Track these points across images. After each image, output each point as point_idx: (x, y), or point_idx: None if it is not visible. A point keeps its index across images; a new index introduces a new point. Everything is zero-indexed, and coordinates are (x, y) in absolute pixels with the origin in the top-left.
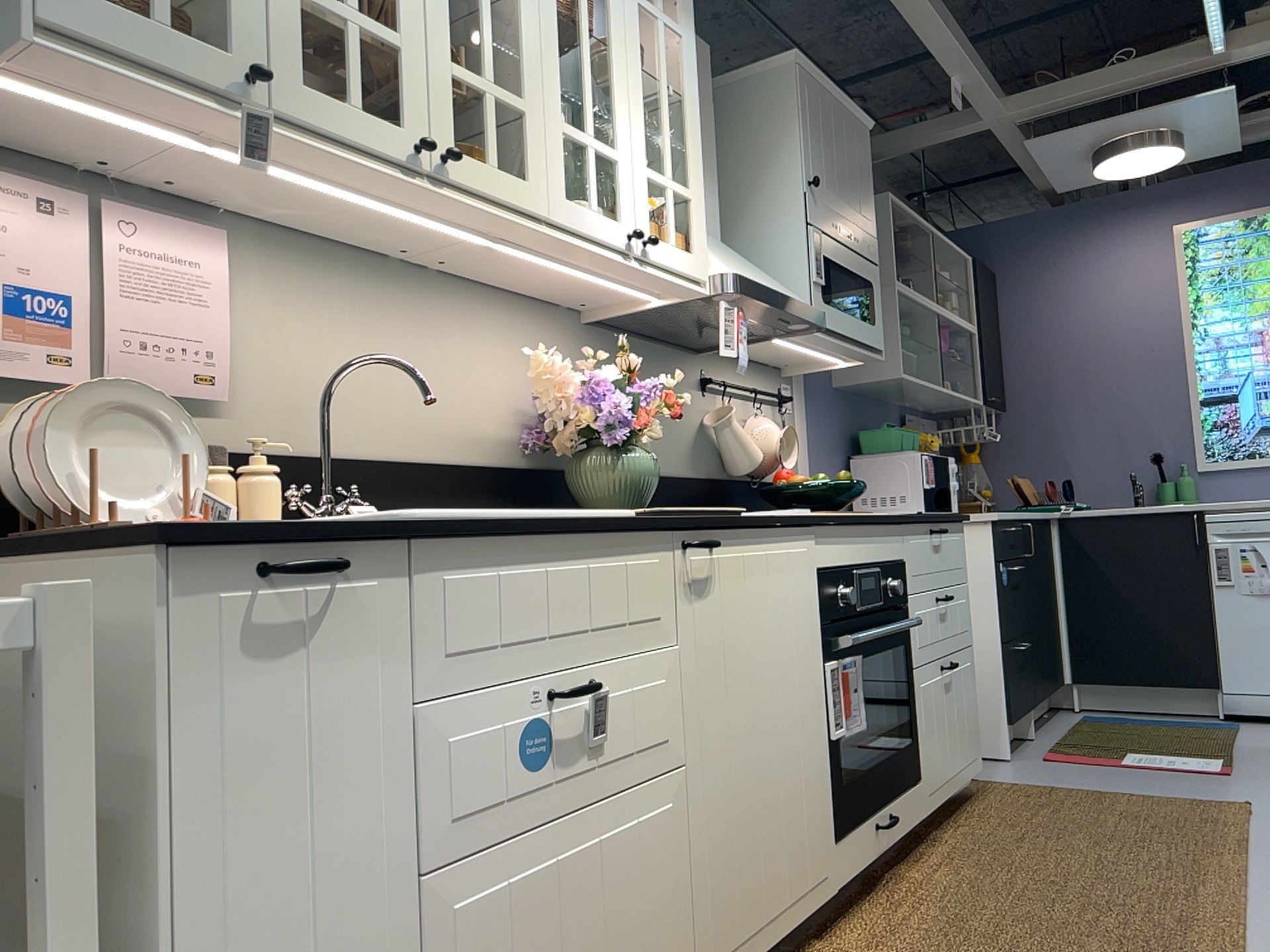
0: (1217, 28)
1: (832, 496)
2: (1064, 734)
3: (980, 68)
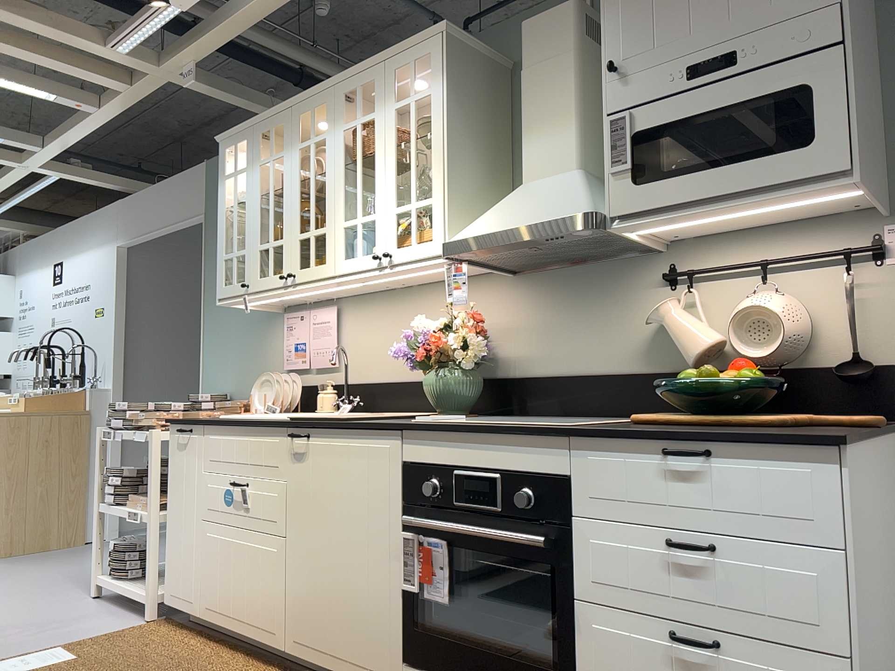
0: None
1: (696, 395)
2: None
3: None
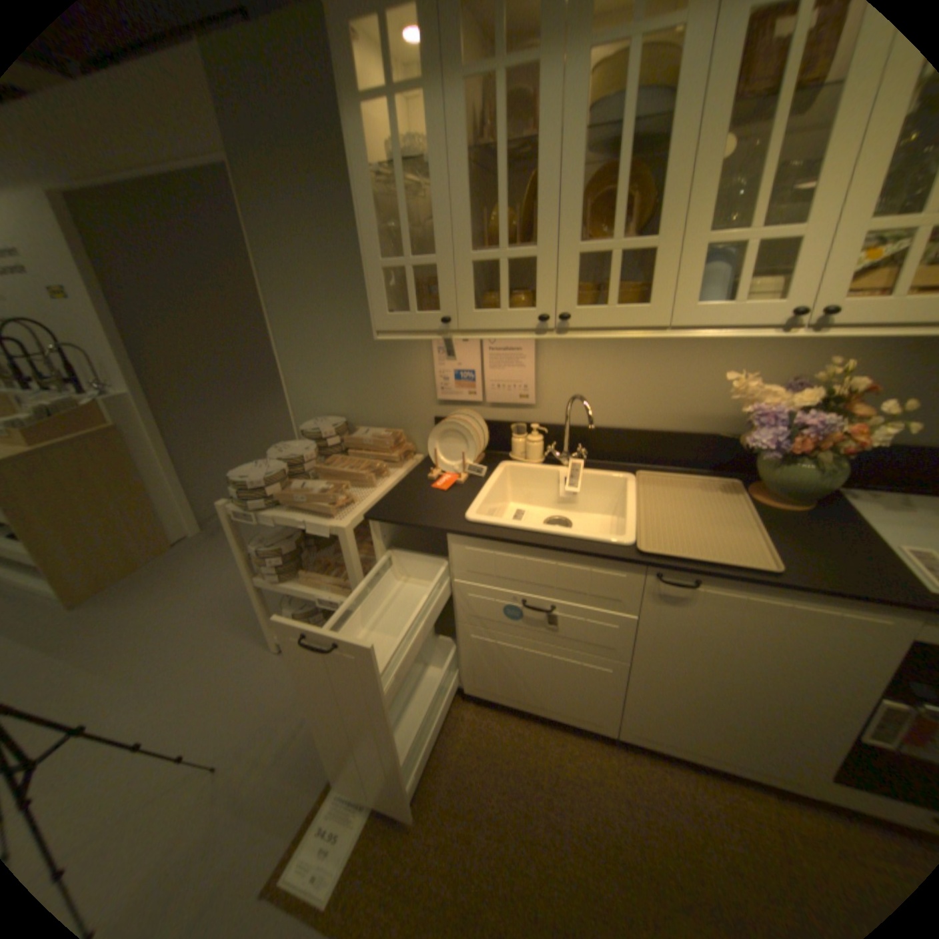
0: None
1: None
2: None
3: None
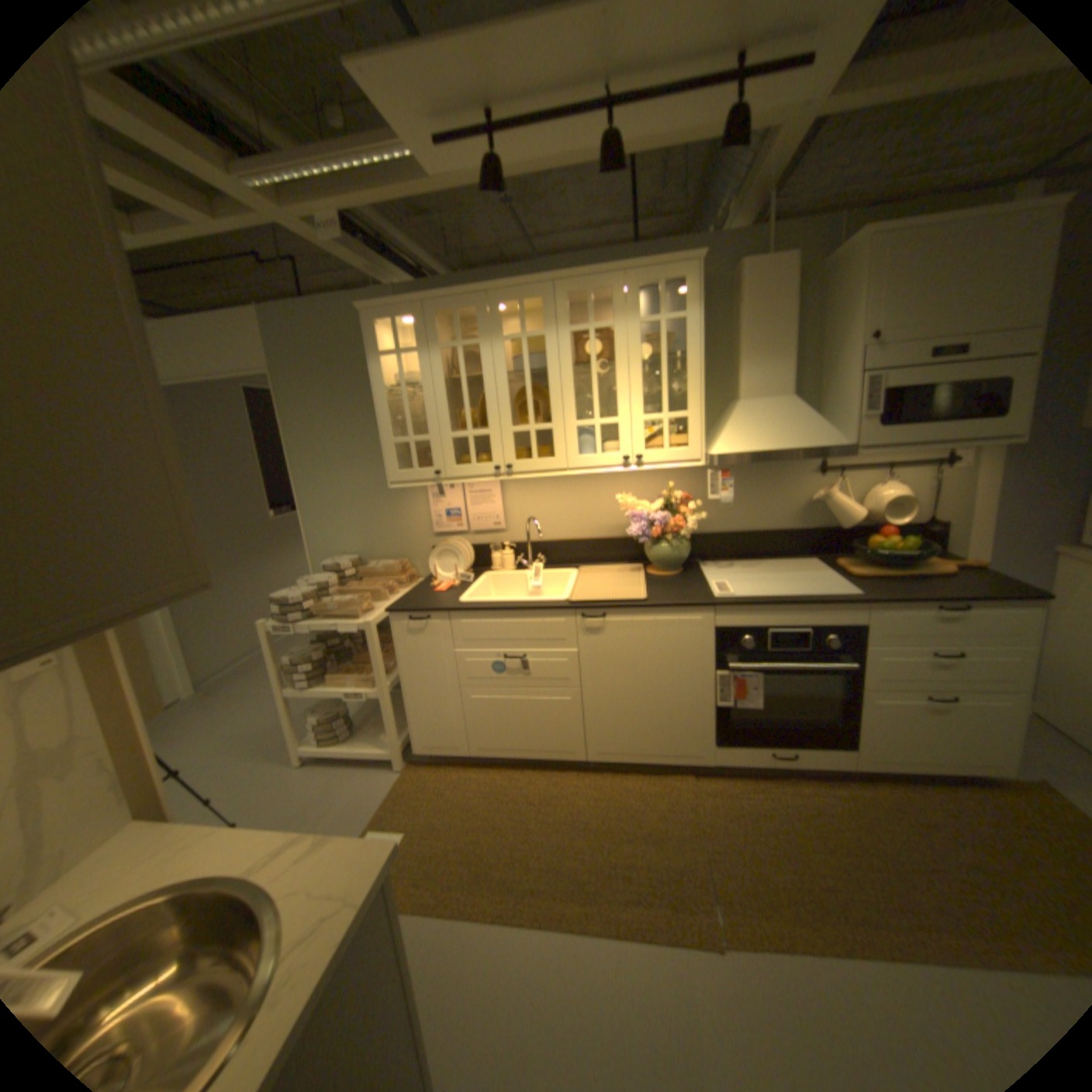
0: None
1: (893, 558)
2: None
3: None
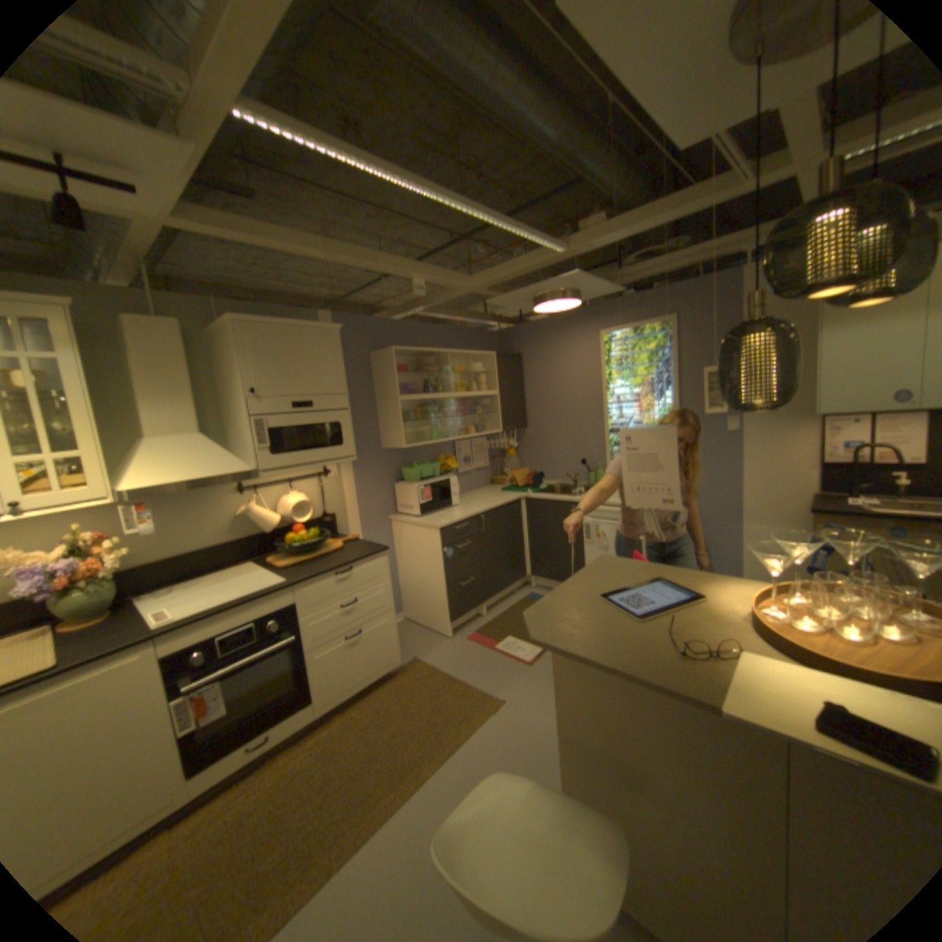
0: (549, 240)
1: (303, 546)
2: (500, 614)
3: (429, 270)
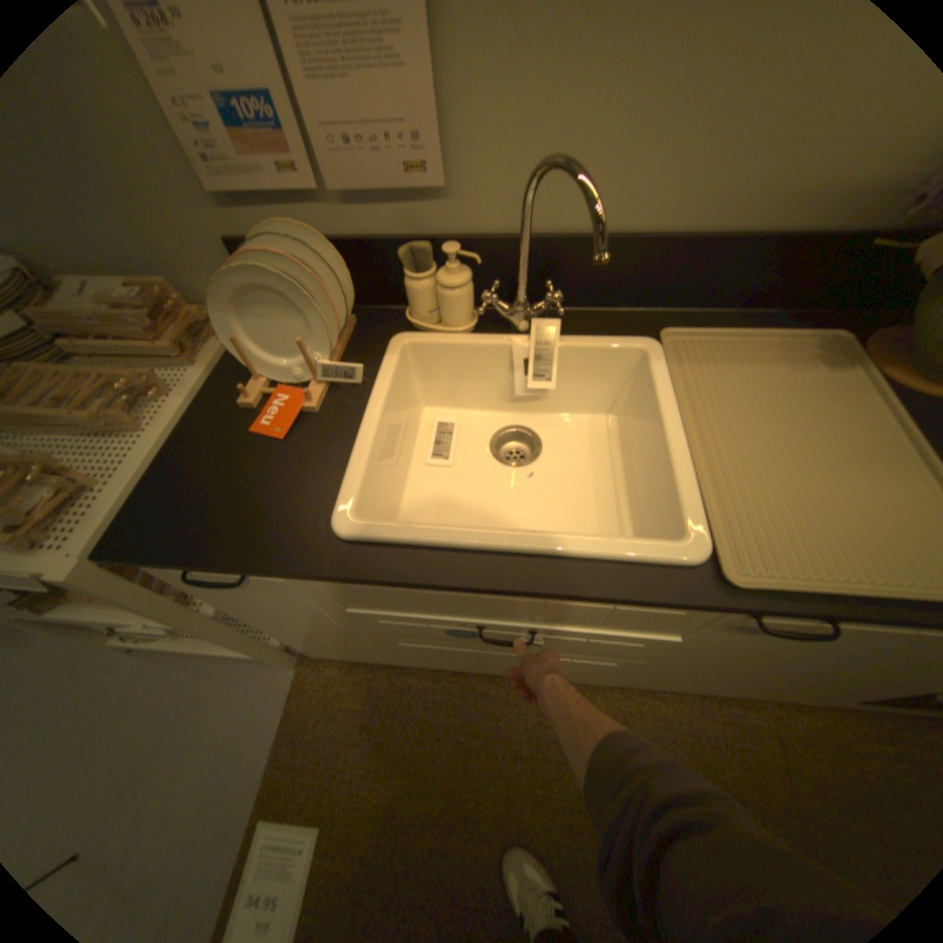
0: None
1: None
2: None
3: None
